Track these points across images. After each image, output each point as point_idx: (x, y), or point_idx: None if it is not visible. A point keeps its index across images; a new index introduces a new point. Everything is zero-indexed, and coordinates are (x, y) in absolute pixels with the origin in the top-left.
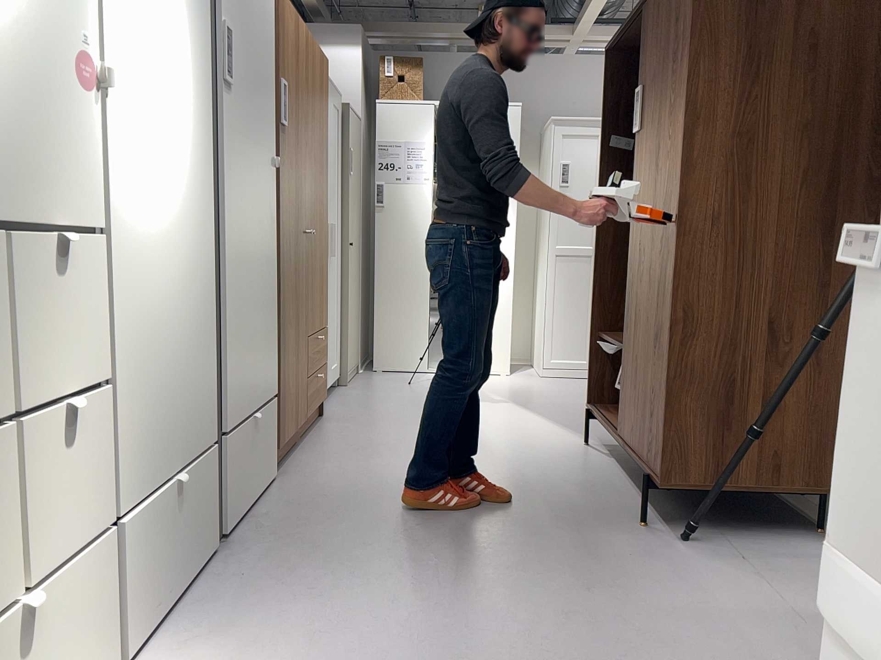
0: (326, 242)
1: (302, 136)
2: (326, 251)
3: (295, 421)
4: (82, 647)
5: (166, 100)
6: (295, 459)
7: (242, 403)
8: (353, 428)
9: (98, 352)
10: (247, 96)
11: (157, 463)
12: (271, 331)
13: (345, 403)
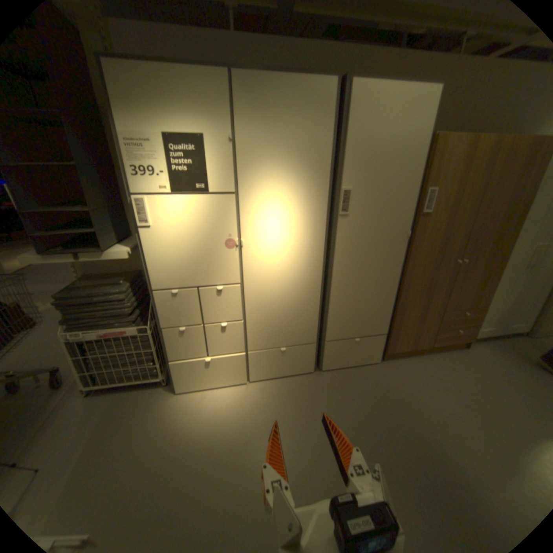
0: (505, 262)
1: (466, 209)
2: (502, 267)
3: (413, 346)
4: (232, 372)
5: (285, 237)
6: (406, 361)
7: (344, 334)
8: (469, 367)
9: (242, 312)
10: (372, 212)
11: (273, 342)
12: (386, 309)
13: (502, 350)
